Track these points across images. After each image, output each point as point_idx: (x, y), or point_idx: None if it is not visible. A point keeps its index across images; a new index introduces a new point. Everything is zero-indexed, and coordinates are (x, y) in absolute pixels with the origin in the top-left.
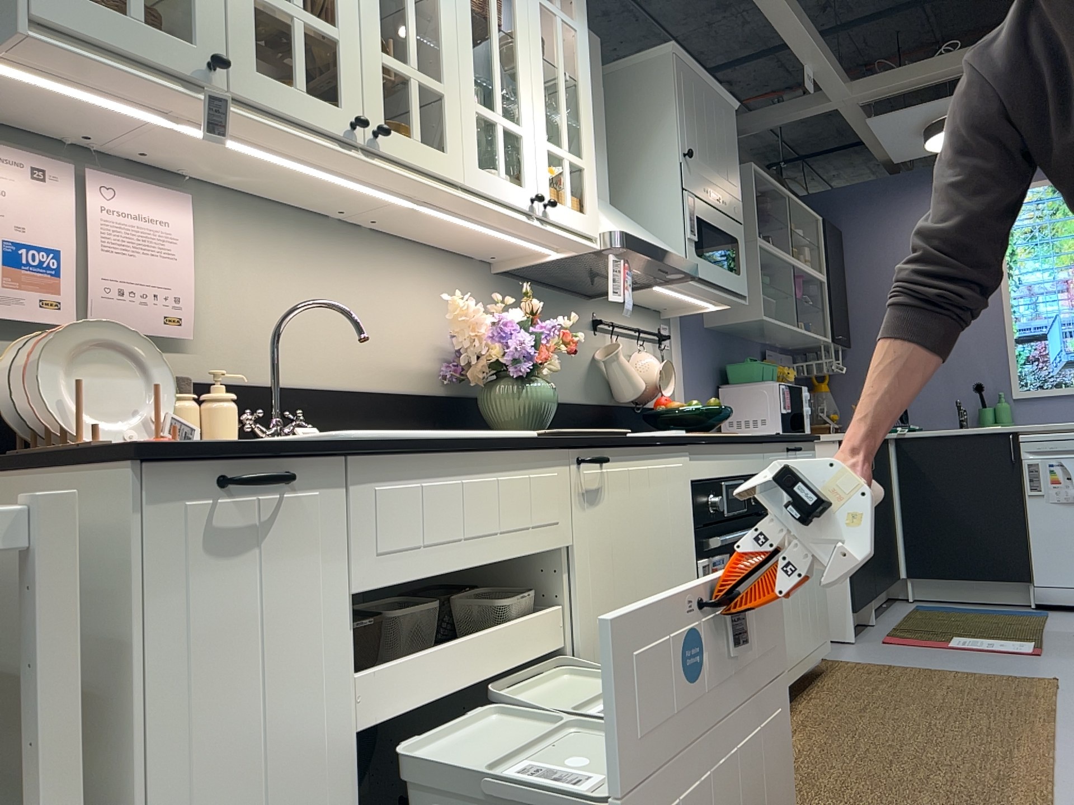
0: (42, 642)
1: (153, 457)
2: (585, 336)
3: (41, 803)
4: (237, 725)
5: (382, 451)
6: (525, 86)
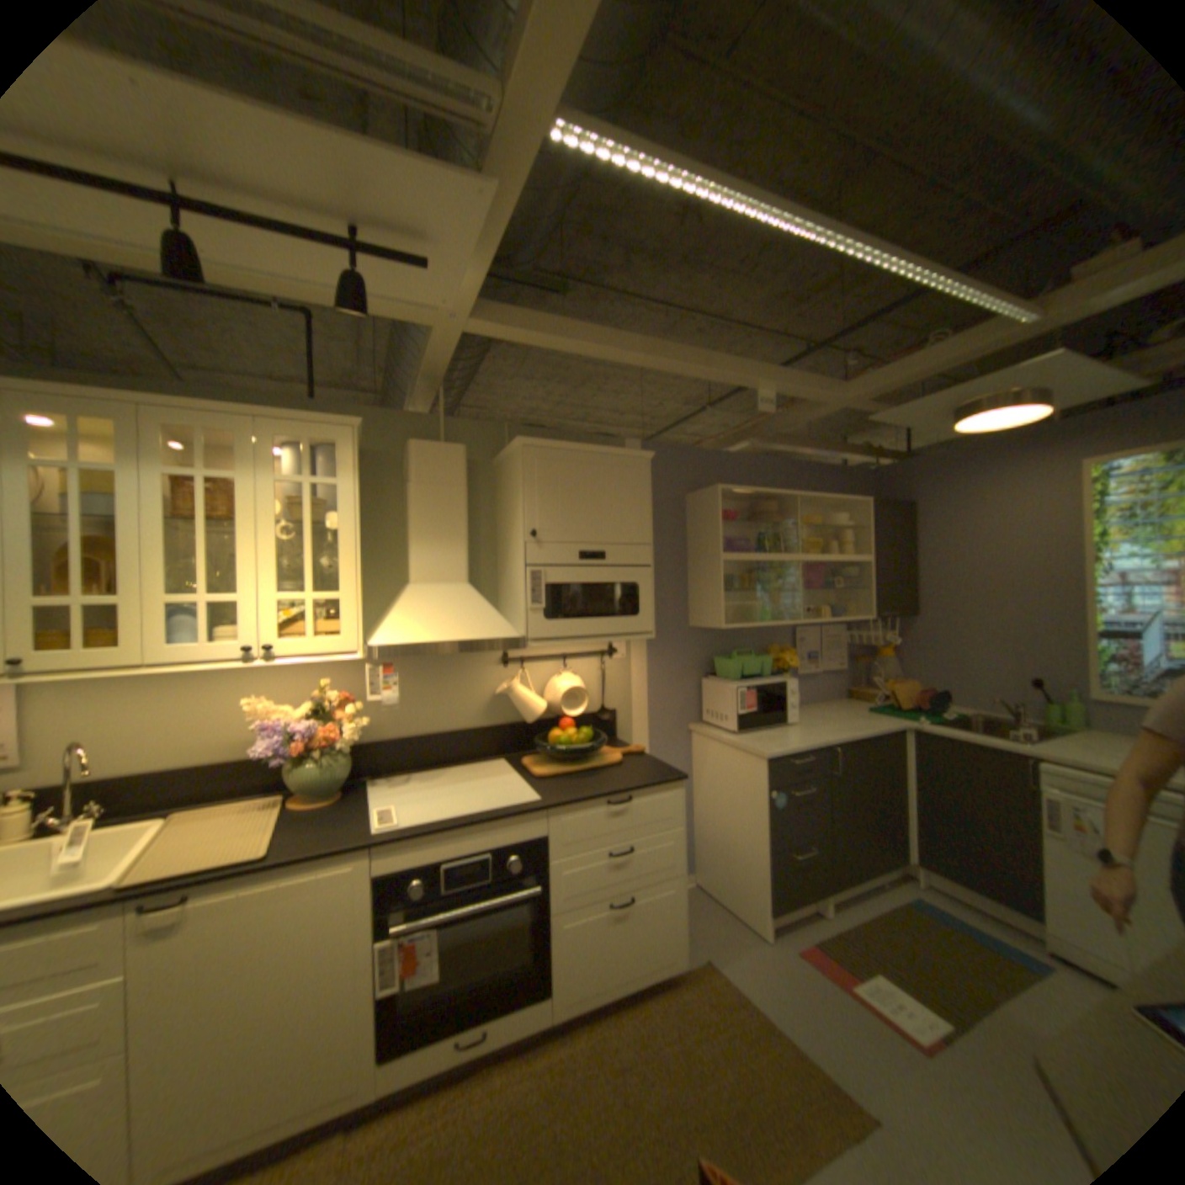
0: None
1: None
2: (486, 672)
3: None
4: None
5: None
6: (245, 559)
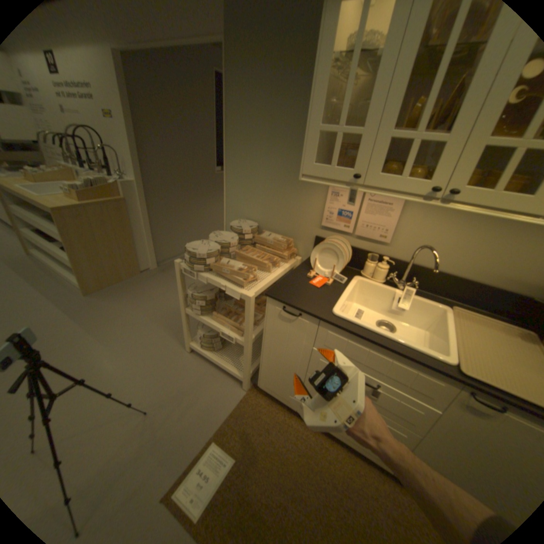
0: (247, 315)
1: (270, 297)
2: None
3: (246, 334)
4: (281, 348)
5: (333, 326)
6: None
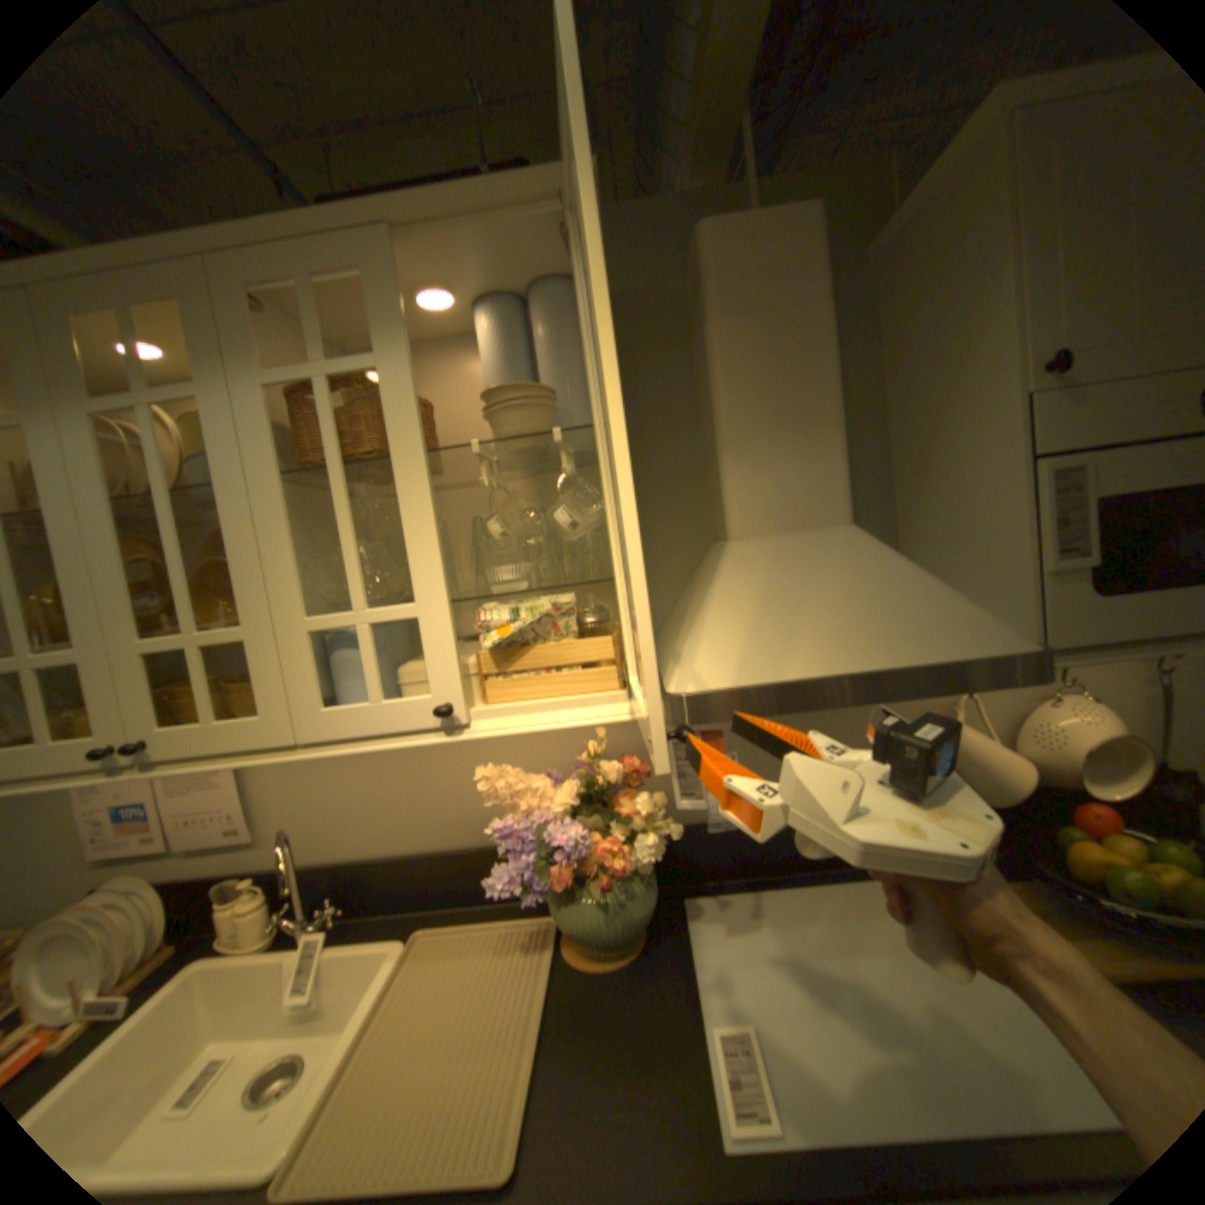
0: None
1: None
2: None
3: None
4: None
5: None
6: (415, 530)
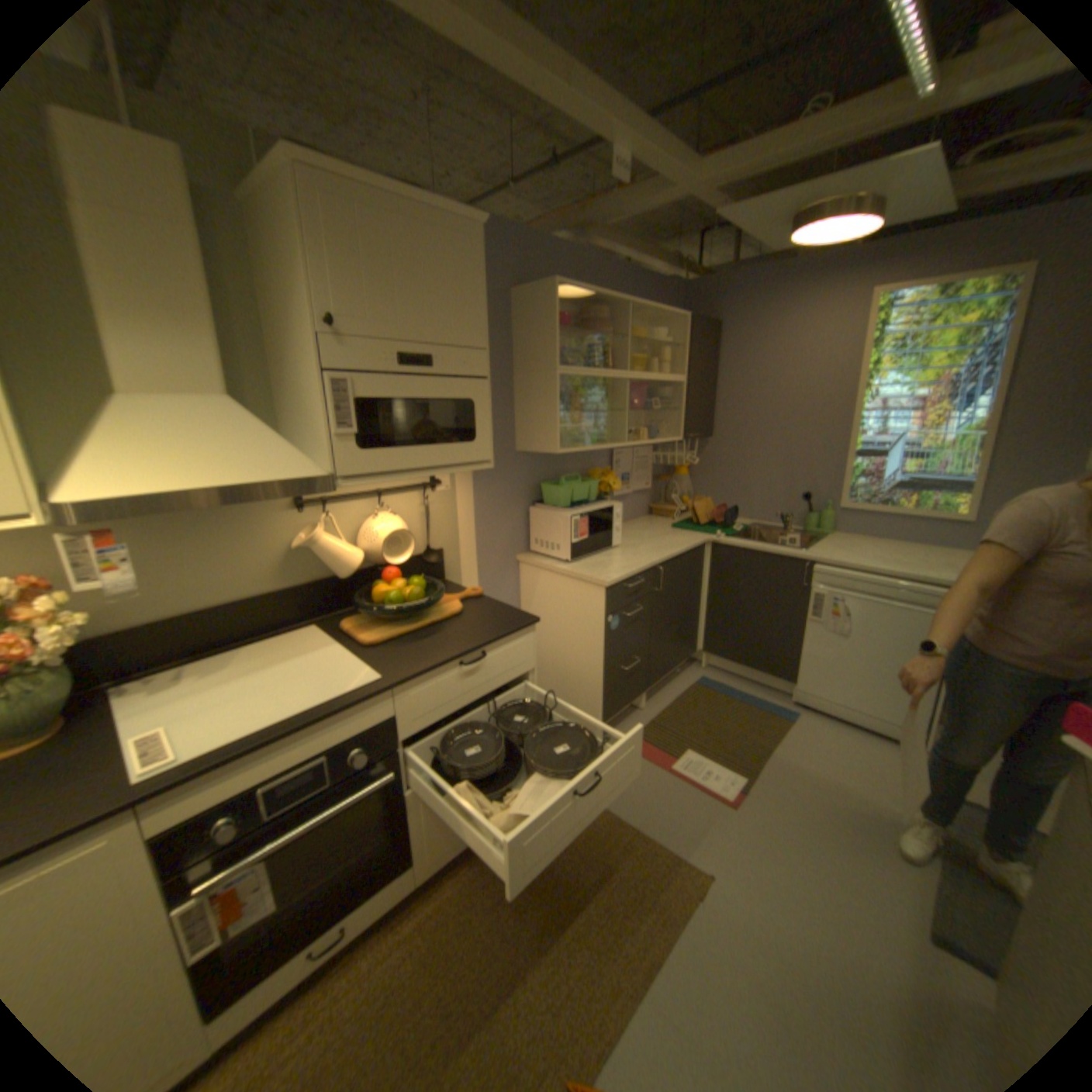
0: None
1: None
2: (272, 521)
3: None
4: None
5: None
6: None
